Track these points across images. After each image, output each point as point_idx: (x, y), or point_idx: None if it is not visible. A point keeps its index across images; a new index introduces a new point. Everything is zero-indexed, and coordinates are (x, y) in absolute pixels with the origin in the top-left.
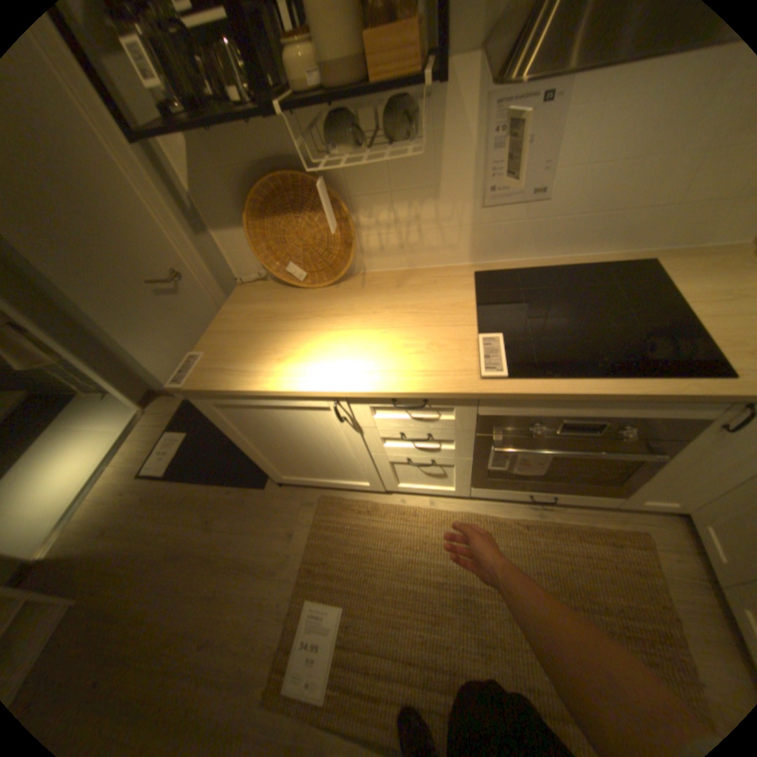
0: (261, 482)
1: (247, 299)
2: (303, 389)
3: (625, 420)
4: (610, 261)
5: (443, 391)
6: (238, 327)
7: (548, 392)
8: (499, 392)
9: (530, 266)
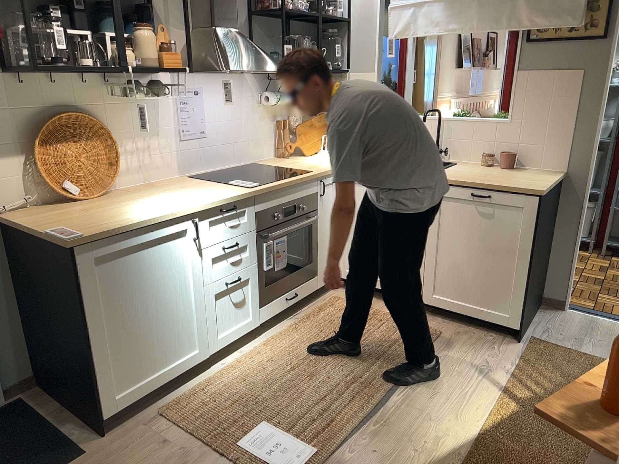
0: (76, 452)
1: (35, 215)
2: (177, 212)
3: (299, 203)
4: (237, 170)
5: (243, 194)
6: (63, 219)
7: (276, 184)
8: (262, 188)
9: (208, 175)
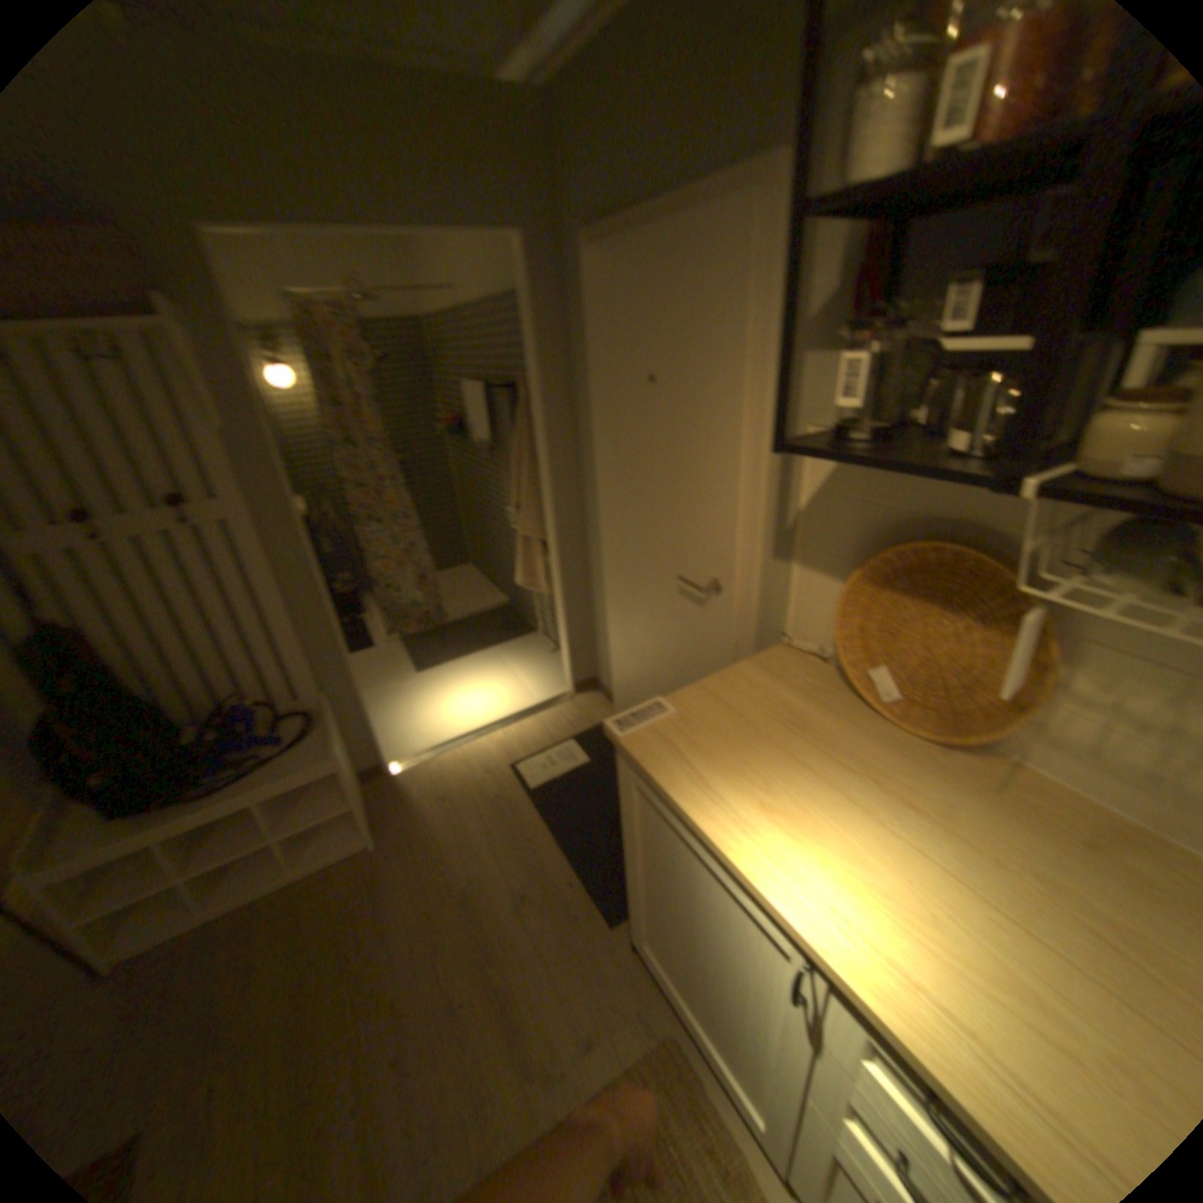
0: (615, 916)
1: (779, 673)
2: (766, 895)
3: None
4: None
5: None
6: (739, 706)
7: None
8: None
9: None
